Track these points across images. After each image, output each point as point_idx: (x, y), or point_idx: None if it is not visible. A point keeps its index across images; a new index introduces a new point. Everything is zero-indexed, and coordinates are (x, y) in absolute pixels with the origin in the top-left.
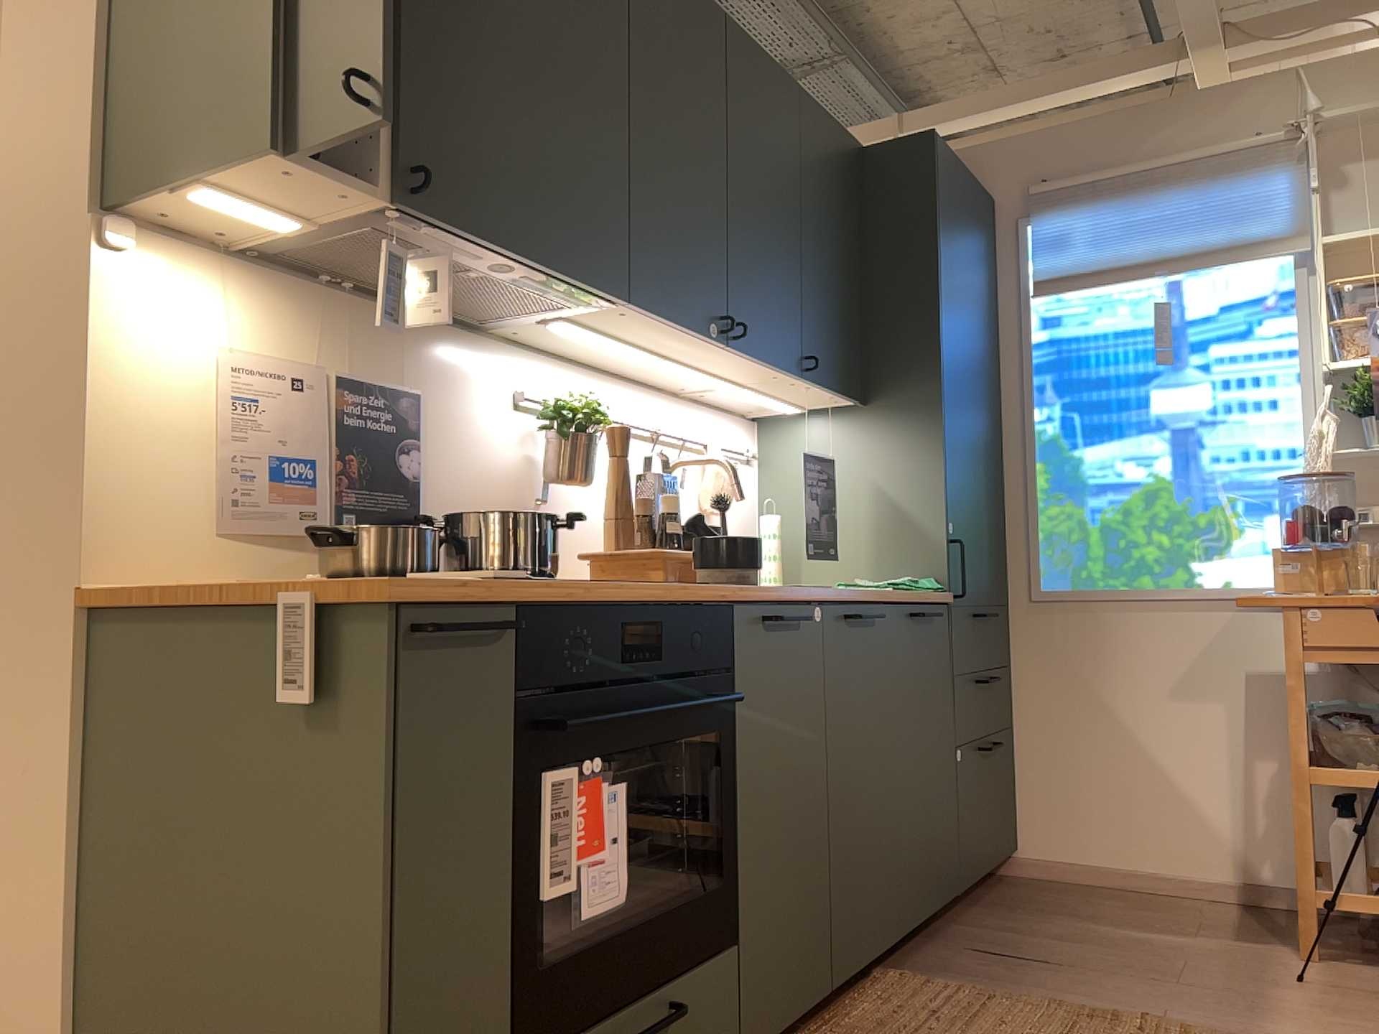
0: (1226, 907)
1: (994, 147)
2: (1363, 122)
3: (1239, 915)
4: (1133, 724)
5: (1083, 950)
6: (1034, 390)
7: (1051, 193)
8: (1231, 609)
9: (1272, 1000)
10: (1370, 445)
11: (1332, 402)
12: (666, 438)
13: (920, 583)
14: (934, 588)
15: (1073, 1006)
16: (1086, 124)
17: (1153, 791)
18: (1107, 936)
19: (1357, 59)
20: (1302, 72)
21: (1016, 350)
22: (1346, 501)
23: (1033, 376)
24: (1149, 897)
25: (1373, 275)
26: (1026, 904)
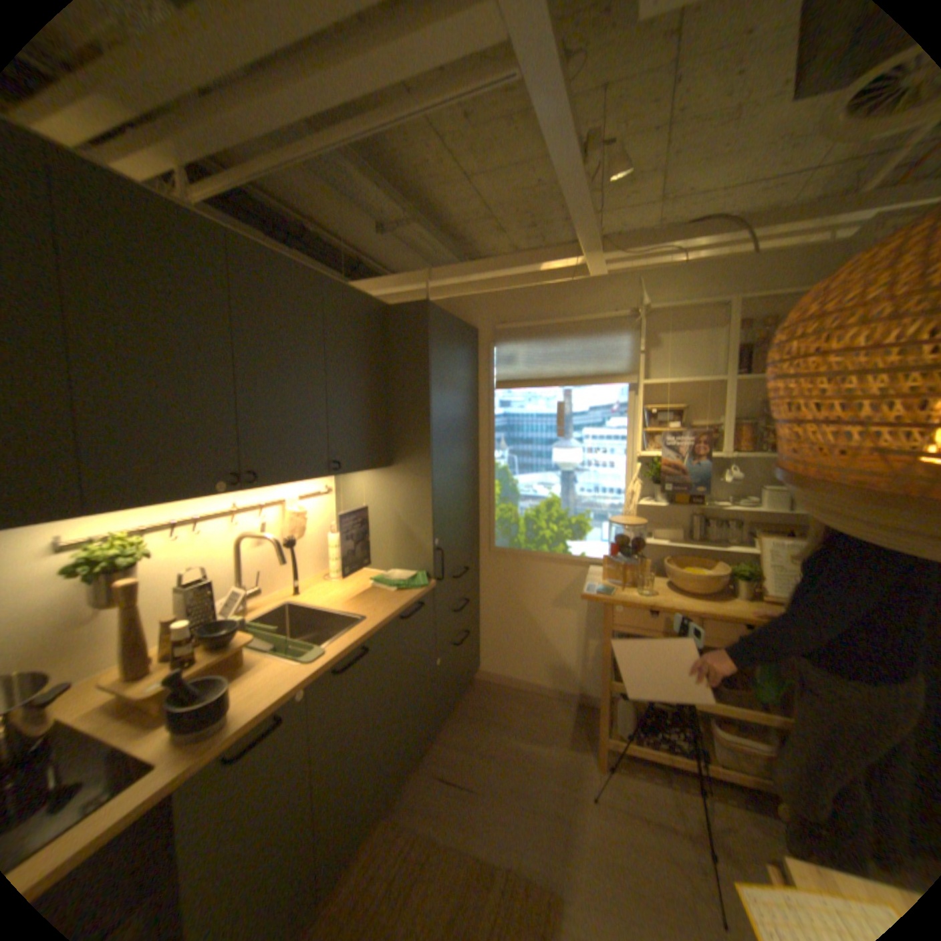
0: (569, 710)
1: (479, 296)
2: (673, 309)
3: (574, 718)
4: (533, 617)
5: (492, 773)
6: (494, 442)
7: (507, 331)
8: (583, 567)
9: (577, 832)
10: (657, 500)
11: (641, 473)
12: (245, 509)
13: (413, 582)
14: (420, 586)
15: (470, 862)
16: (528, 290)
17: (541, 649)
18: (507, 753)
19: (675, 269)
20: (644, 273)
21: (486, 417)
22: (643, 518)
23: (494, 433)
24: (535, 702)
25: (669, 400)
26: (475, 714)
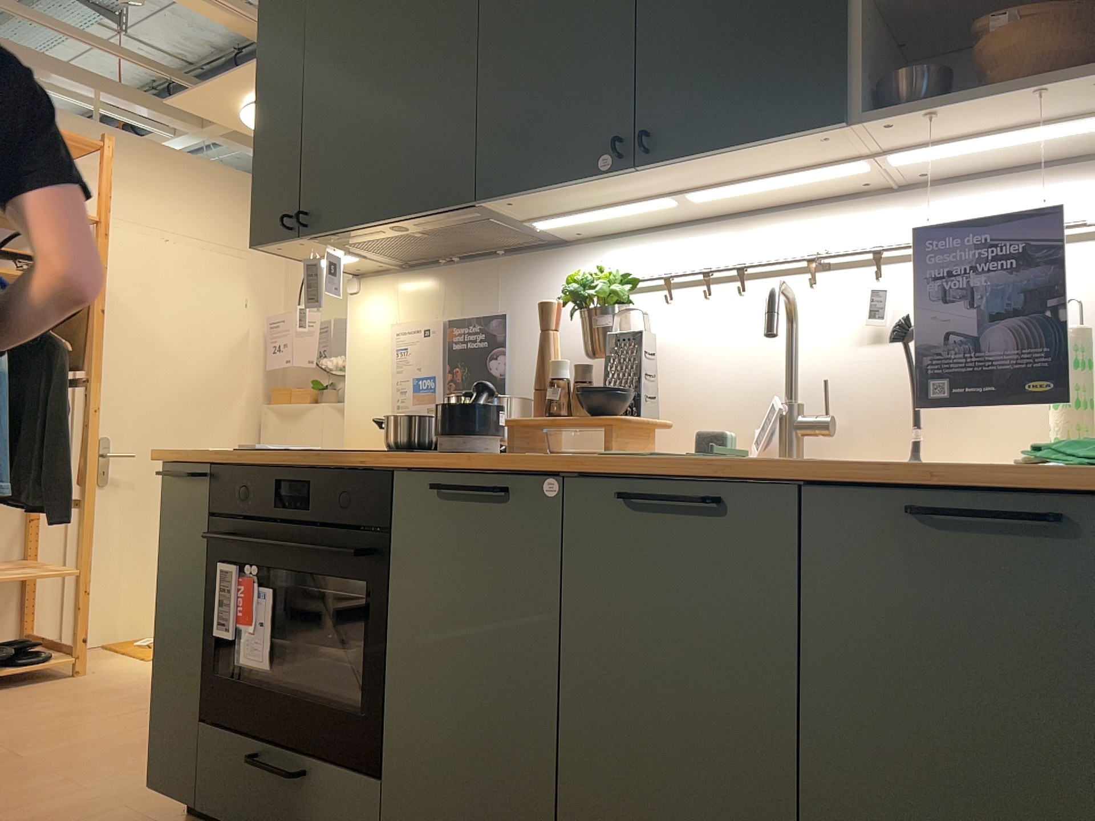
0: None
1: None
2: None
3: None
4: None
5: None
6: None
7: None
8: None
9: None
10: None
11: None
12: (846, 261)
13: None
14: None
15: None
16: None
17: None
18: None
19: None
20: None
21: None
22: None
23: None
24: None
25: None
26: None
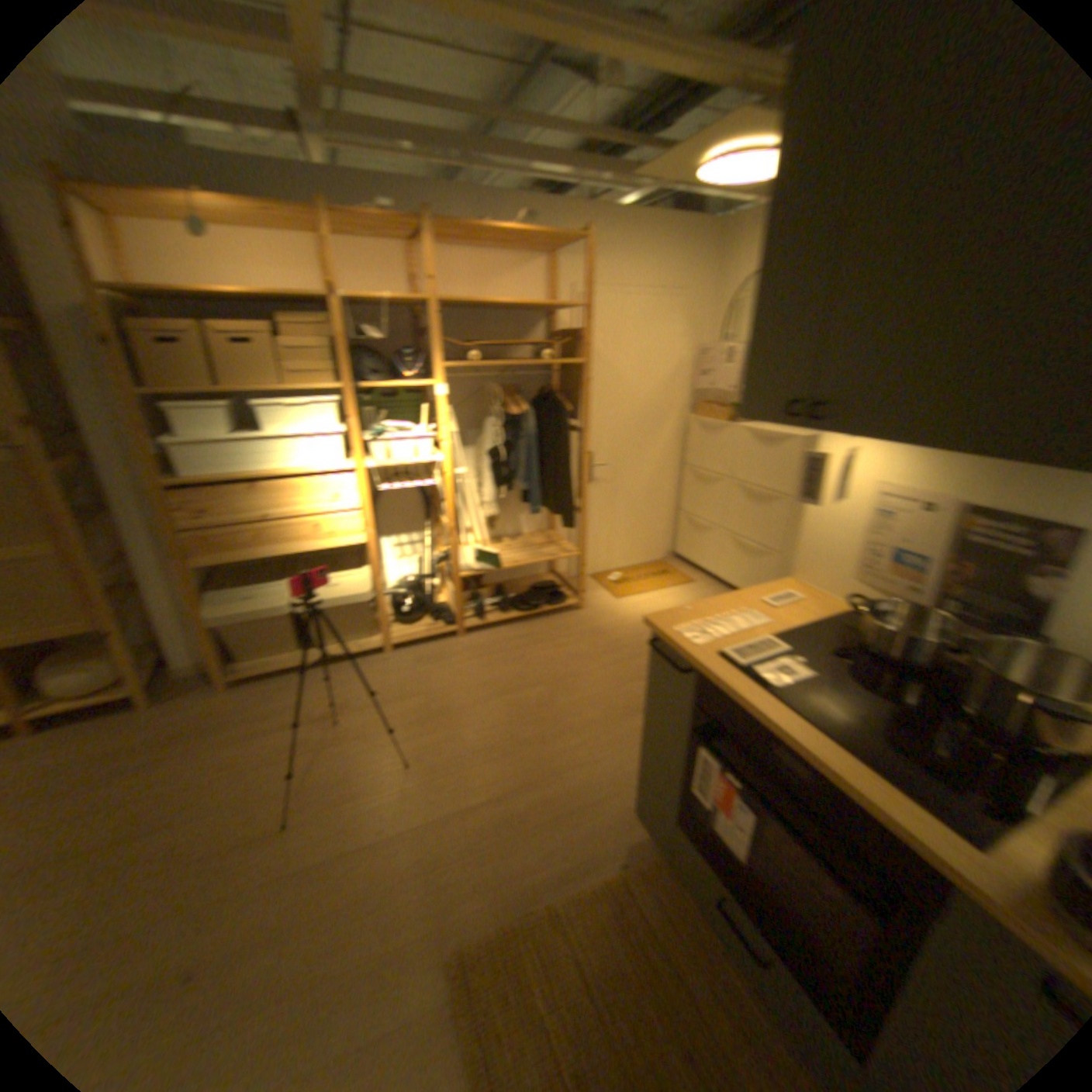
0: None
1: None
2: None
3: None
4: None
5: None
6: None
7: None
8: None
9: None
10: None
11: None
12: None
13: None
14: None
15: None
16: None
17: None
18: None
19: None
20: None
21: None
22: None
23: None
24: None
25: None
26: None
